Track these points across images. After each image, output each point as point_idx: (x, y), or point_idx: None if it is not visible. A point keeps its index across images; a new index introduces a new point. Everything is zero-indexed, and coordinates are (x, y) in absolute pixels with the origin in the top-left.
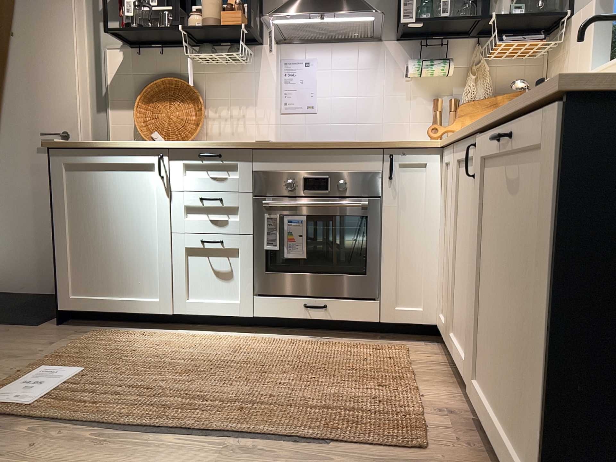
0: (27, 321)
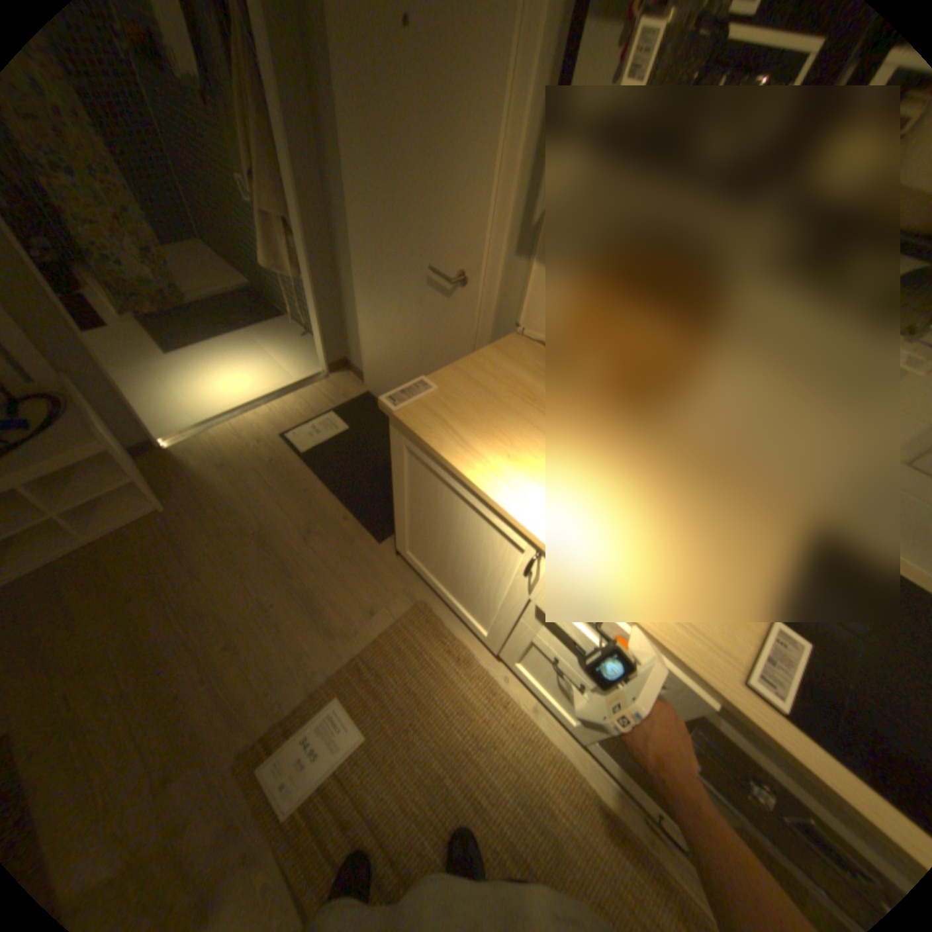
0: (376, 522)
